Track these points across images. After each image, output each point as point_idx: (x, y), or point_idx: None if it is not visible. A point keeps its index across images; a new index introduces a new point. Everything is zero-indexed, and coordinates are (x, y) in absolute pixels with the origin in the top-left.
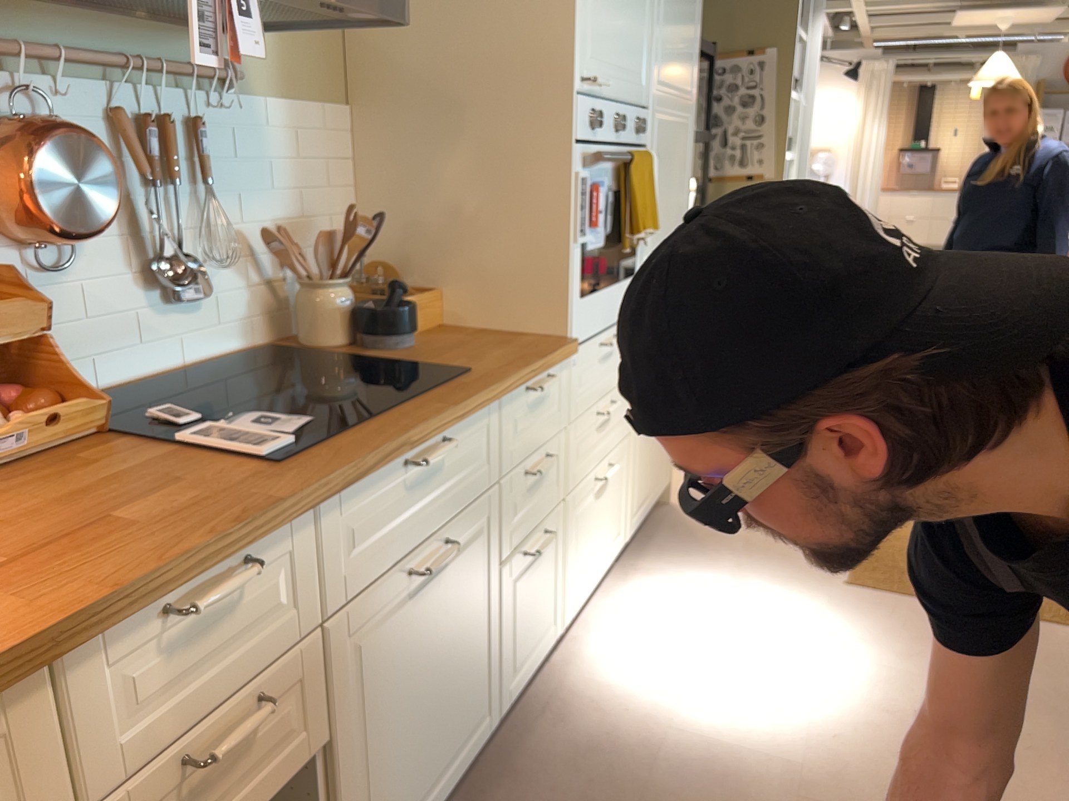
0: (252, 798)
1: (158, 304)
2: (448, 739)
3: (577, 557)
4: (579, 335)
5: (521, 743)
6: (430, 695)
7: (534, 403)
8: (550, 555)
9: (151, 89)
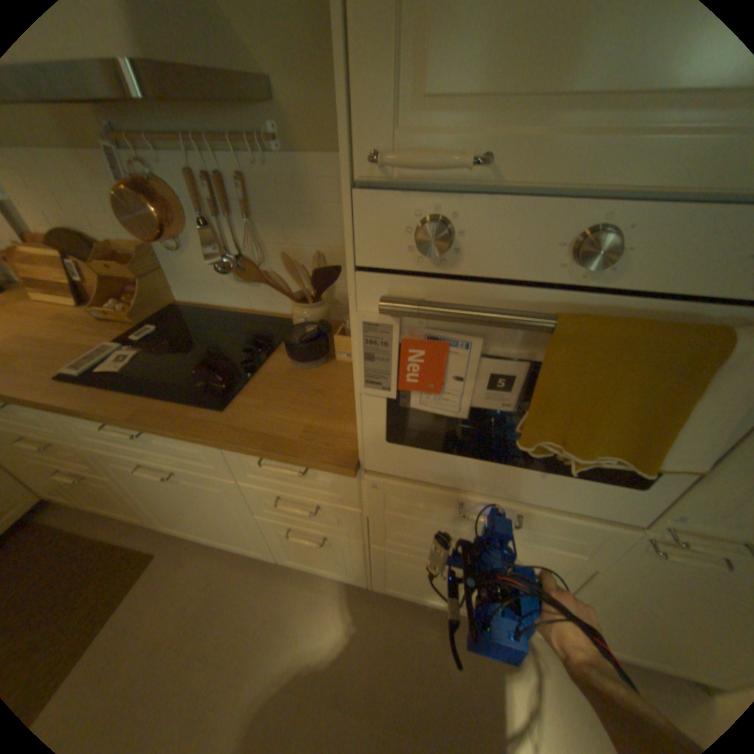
0: (67, 466)
1: (229, 276)
2: (214, 536)
3: (397, 579)
4: (384, 468)
5: (289, 584)
6: (187, 514)
7: (278, 470)
8: (340, 553)
9: (203, 151)
